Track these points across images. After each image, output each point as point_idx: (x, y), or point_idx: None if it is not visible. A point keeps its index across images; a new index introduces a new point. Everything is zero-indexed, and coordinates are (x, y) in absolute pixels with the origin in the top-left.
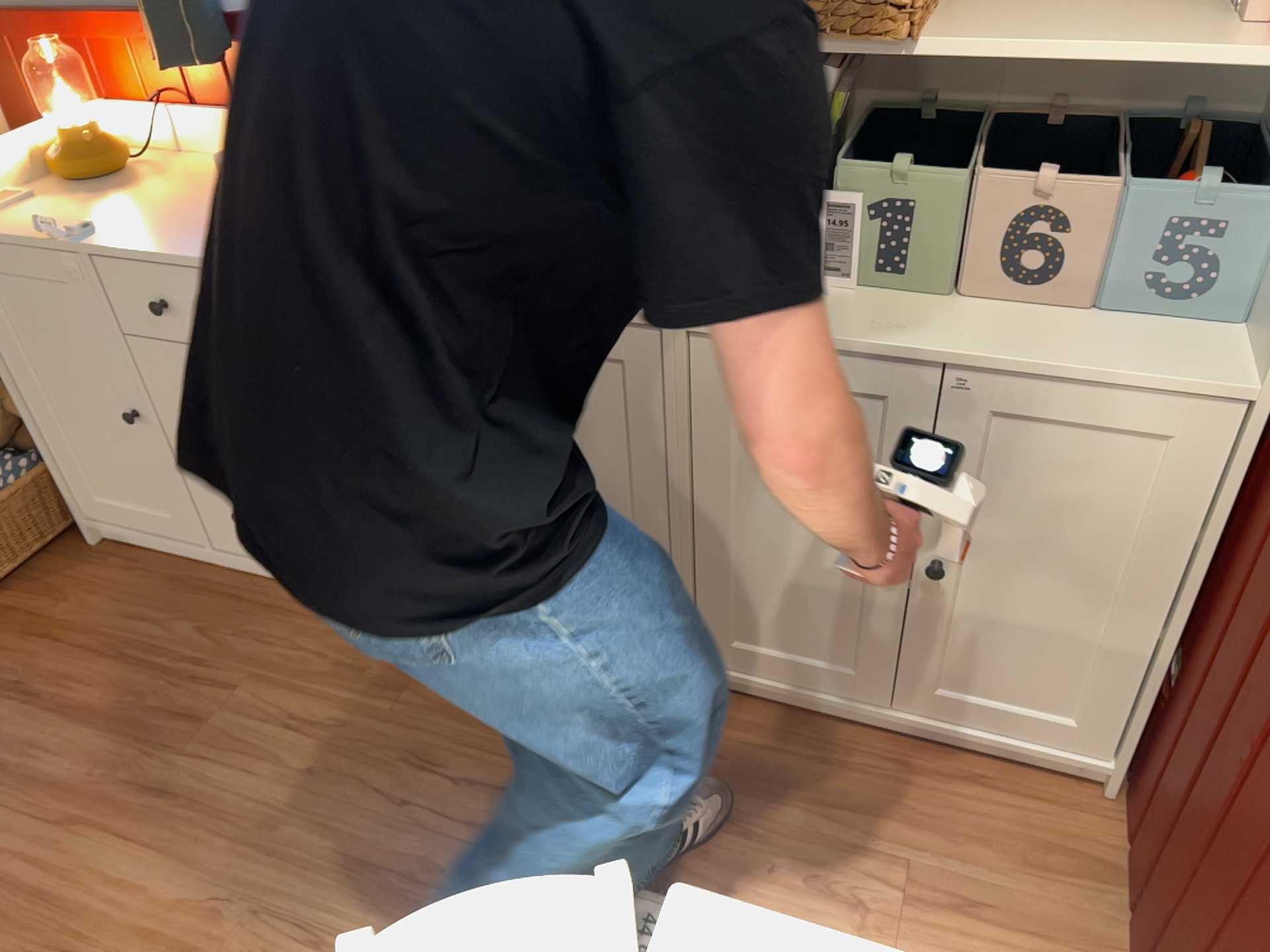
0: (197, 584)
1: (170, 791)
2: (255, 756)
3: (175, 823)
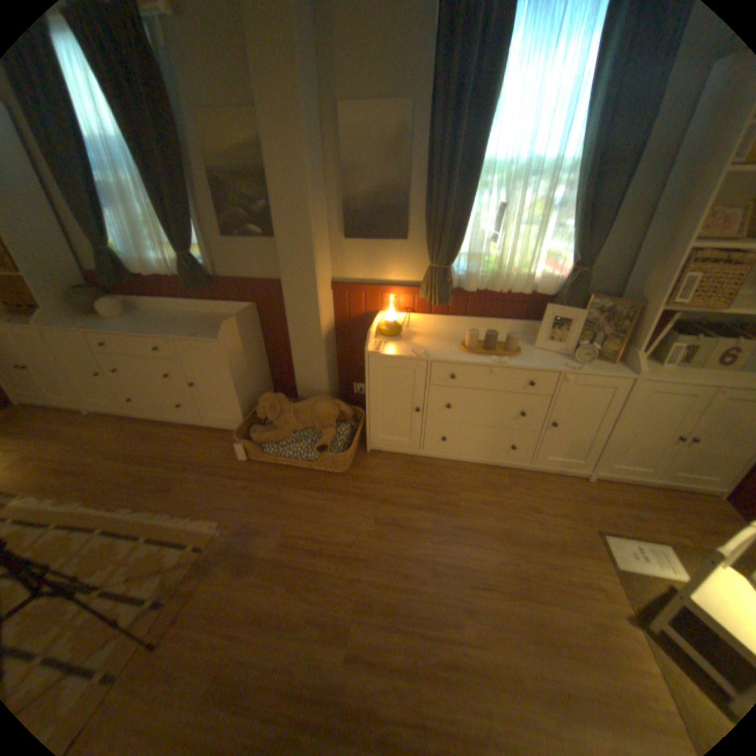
0: (412, 463)
1: (465, 531)
2: (482, 517)
3: (476, 541)
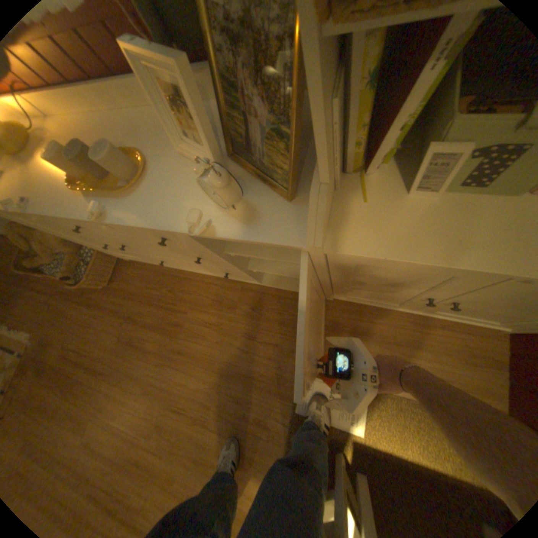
0: (159, 274)
1: (178, 356)
2: (197, 342)
3: (183, 367)
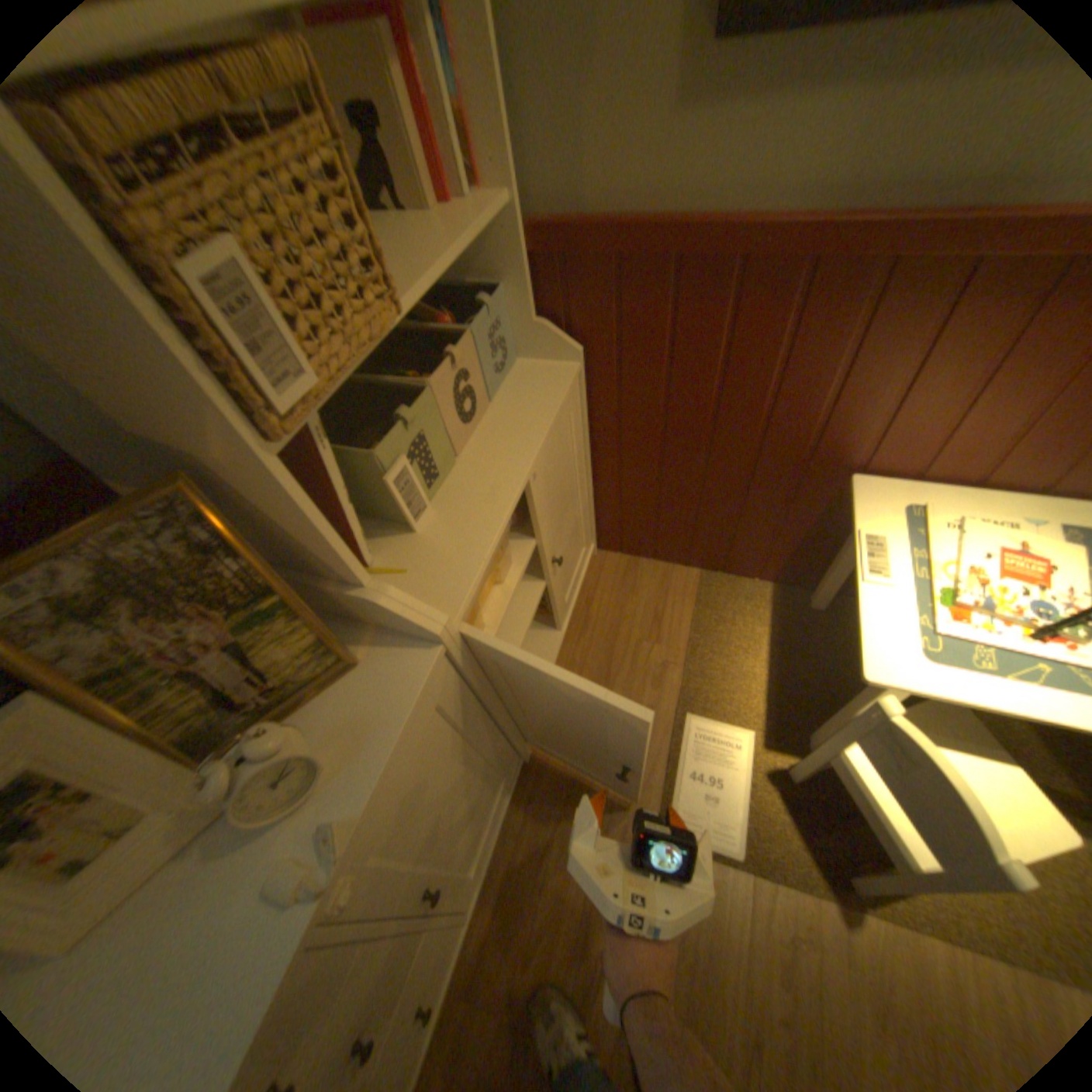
0: None
1: None
2: None
3: None
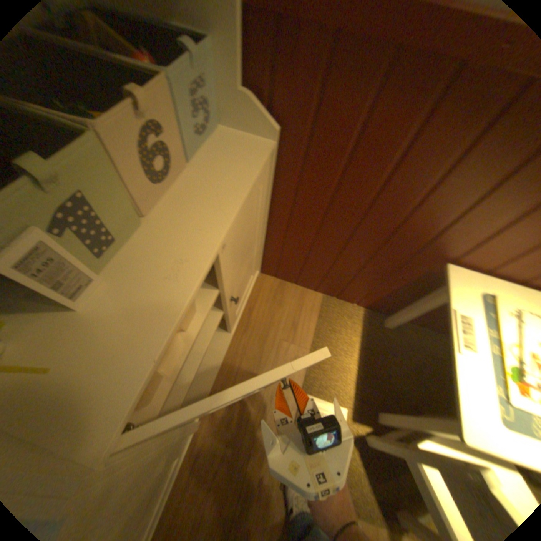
0: None
1: None
2: None
3: None
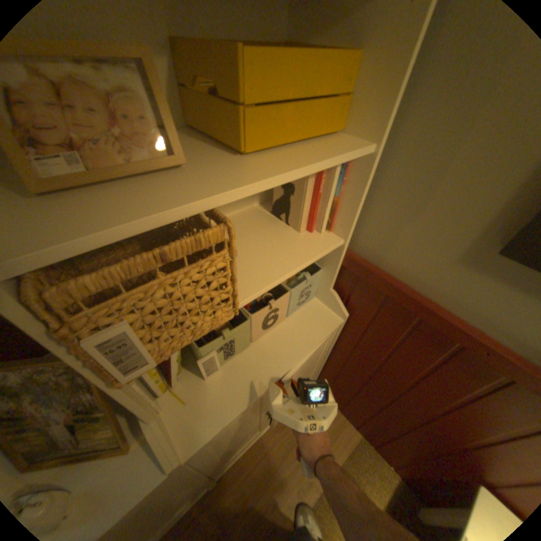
0: None
1: None
2: None
3: None
